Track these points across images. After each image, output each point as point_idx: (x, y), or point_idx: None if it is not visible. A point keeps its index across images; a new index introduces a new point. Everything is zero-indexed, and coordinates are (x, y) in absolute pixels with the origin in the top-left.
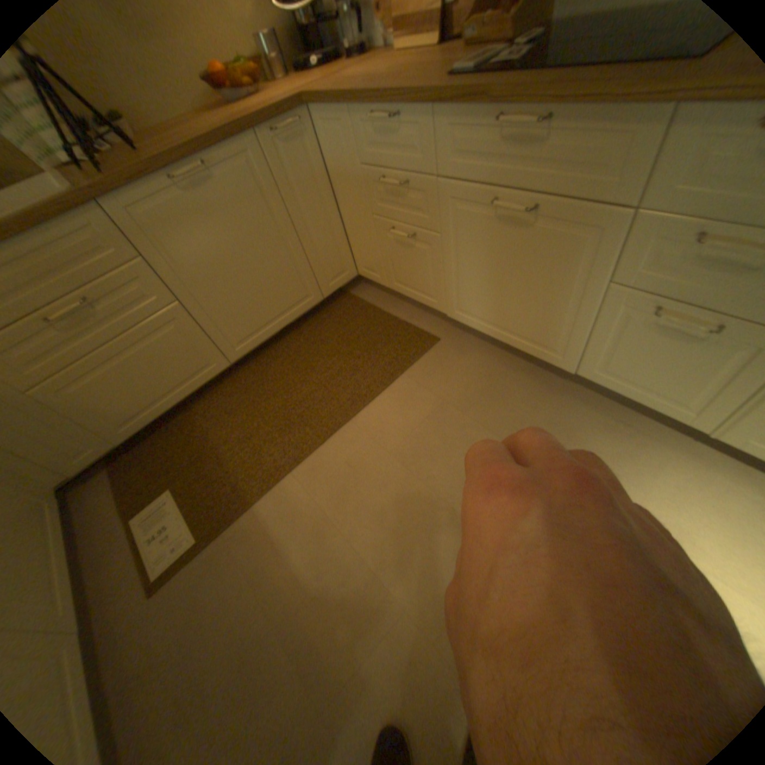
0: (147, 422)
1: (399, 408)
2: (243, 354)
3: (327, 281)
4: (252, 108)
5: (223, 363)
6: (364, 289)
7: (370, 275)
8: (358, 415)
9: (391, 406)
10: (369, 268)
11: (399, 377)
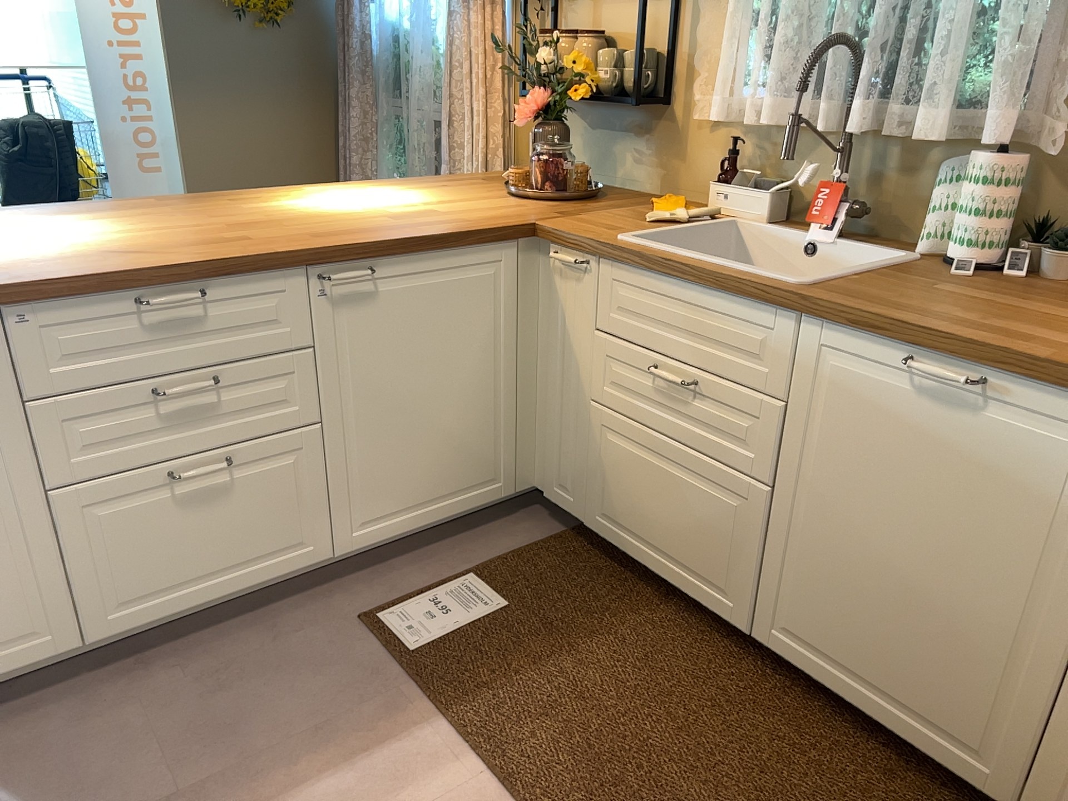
0: (620, 548)
1: None
2: (777, 652)
3: None
4: None
5: (742, 620)
6: None
7: None
8: None
9: None
10: None
11: None
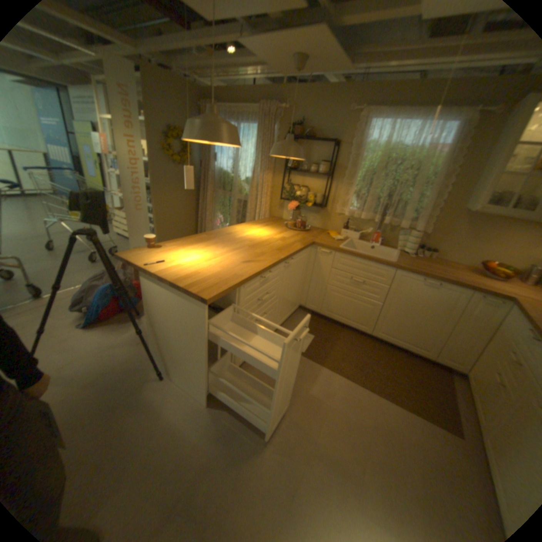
0: (332, 318)
1: (402, 422)
2: (379, 338)
3: (446, 359)
4: (484, 287)
5: (370, 332)
6: (464, 385)
7: (472, 382)
8: (384, 401)
9: (400, 417)
10: (475, 379)
11: (419, 418)
